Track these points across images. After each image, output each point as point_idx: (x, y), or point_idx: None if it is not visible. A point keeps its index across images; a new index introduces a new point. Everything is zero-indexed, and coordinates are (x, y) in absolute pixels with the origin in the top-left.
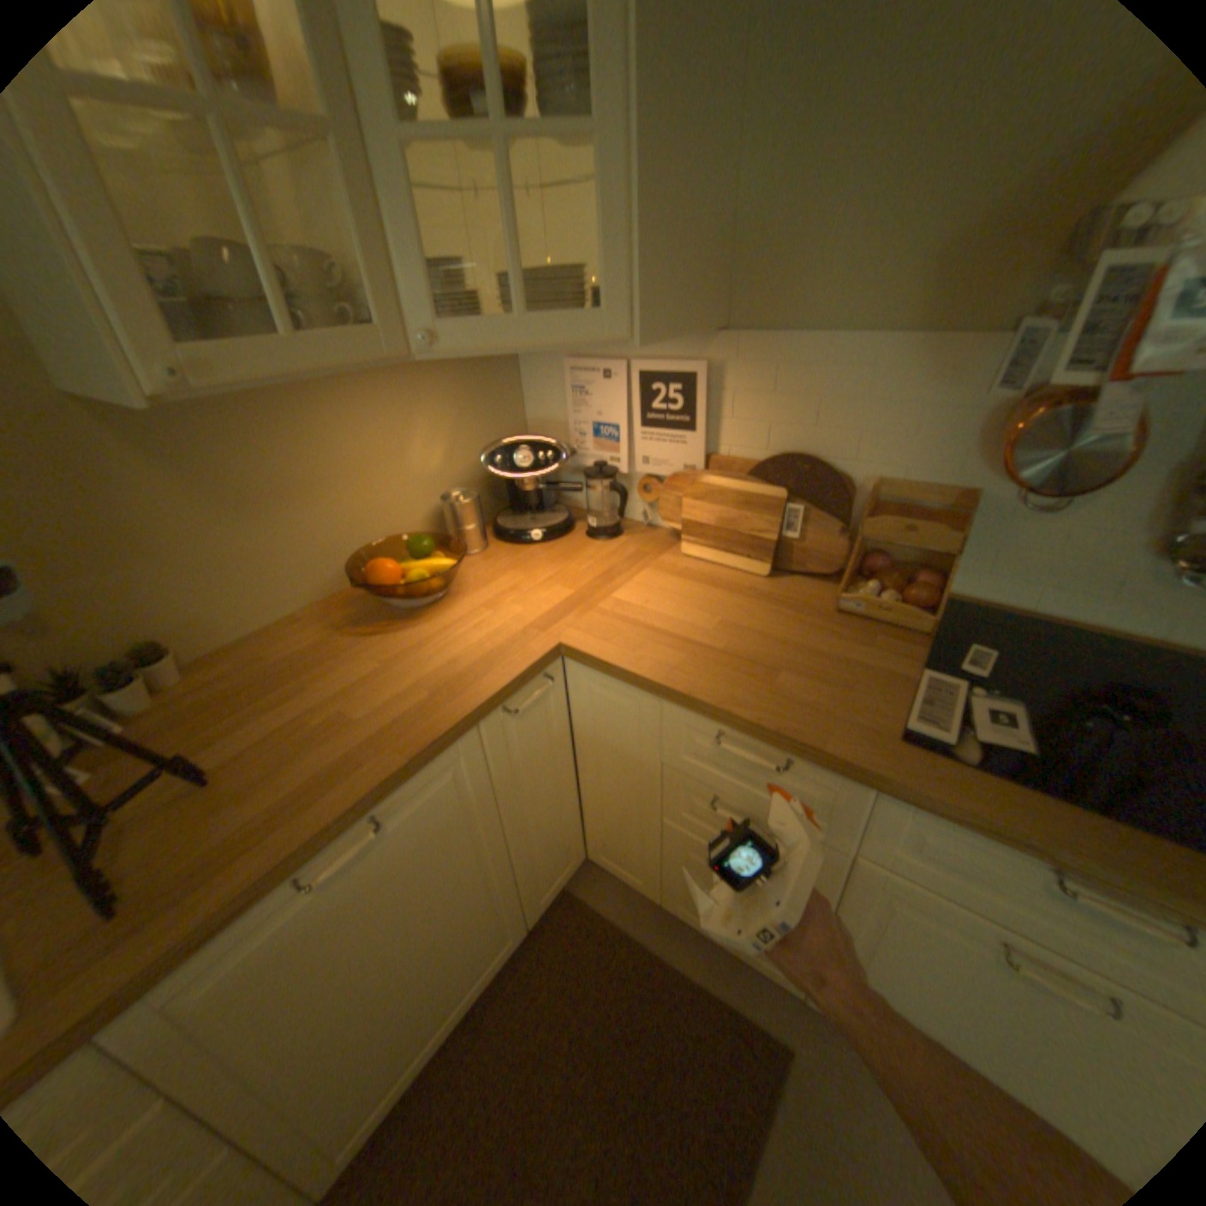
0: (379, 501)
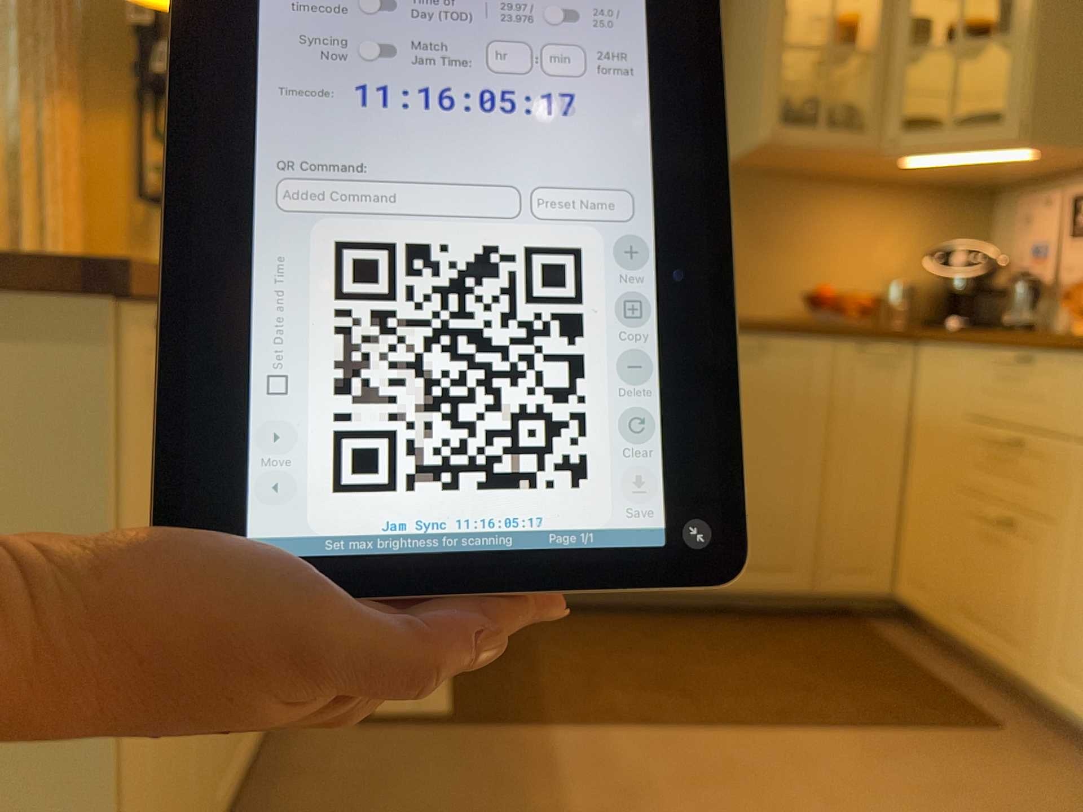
0: (843, 272)
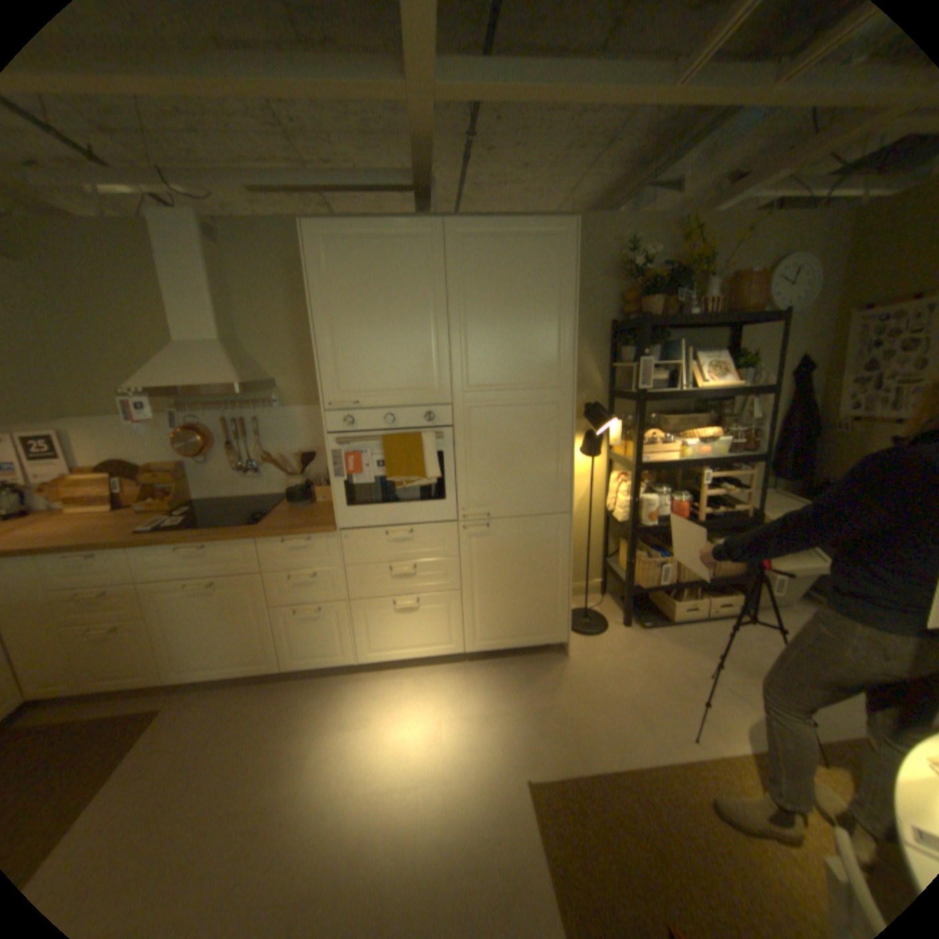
0: None
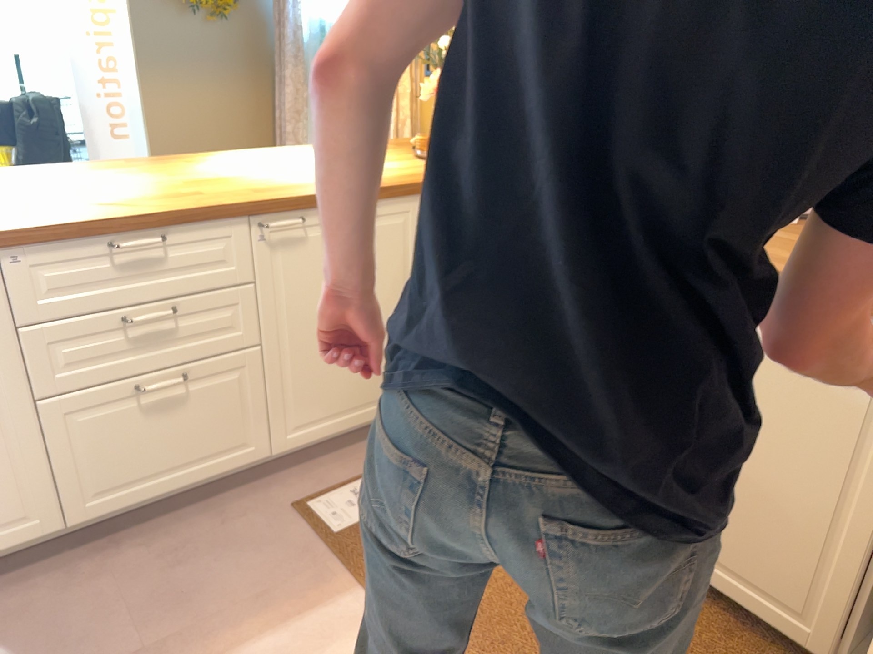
0: None
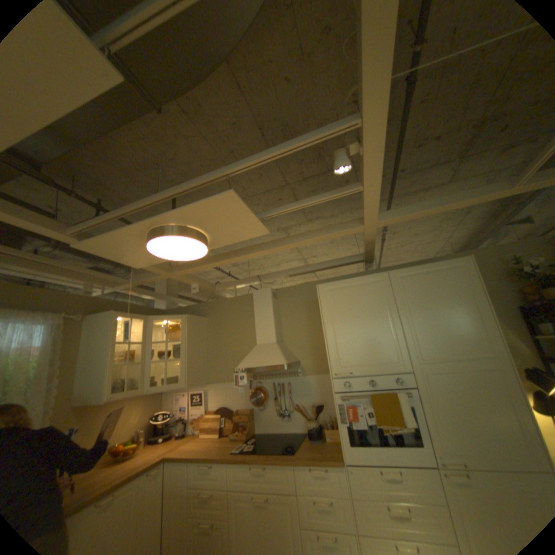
0: (117, 434)
